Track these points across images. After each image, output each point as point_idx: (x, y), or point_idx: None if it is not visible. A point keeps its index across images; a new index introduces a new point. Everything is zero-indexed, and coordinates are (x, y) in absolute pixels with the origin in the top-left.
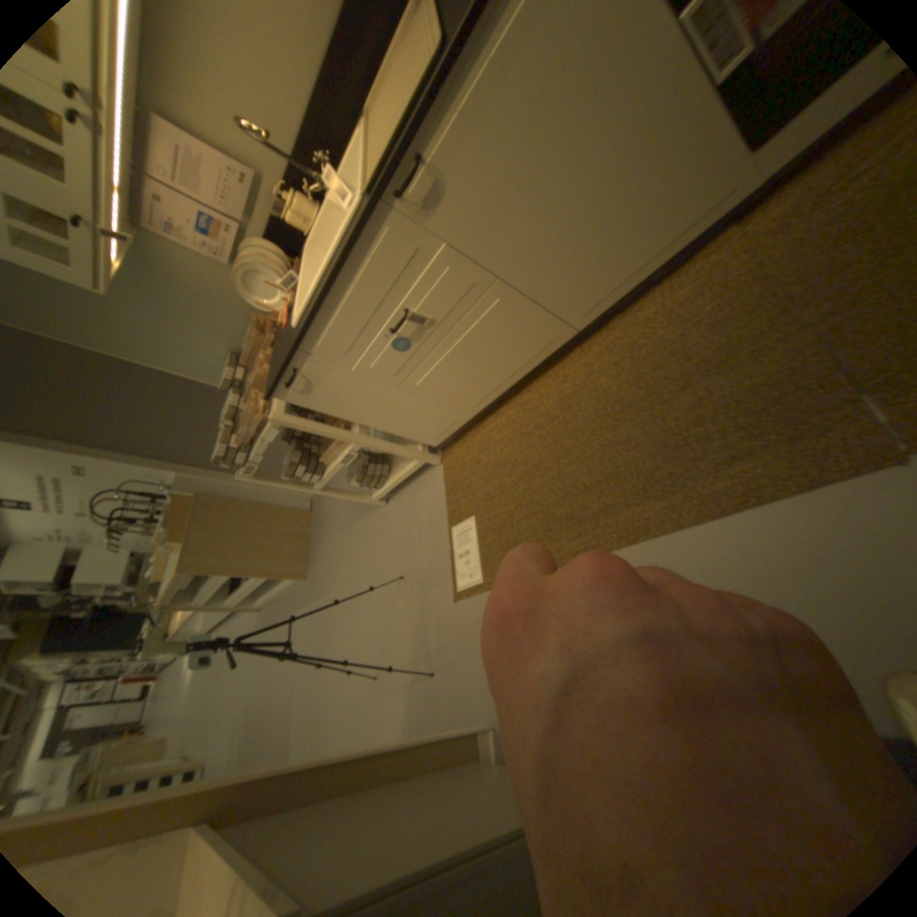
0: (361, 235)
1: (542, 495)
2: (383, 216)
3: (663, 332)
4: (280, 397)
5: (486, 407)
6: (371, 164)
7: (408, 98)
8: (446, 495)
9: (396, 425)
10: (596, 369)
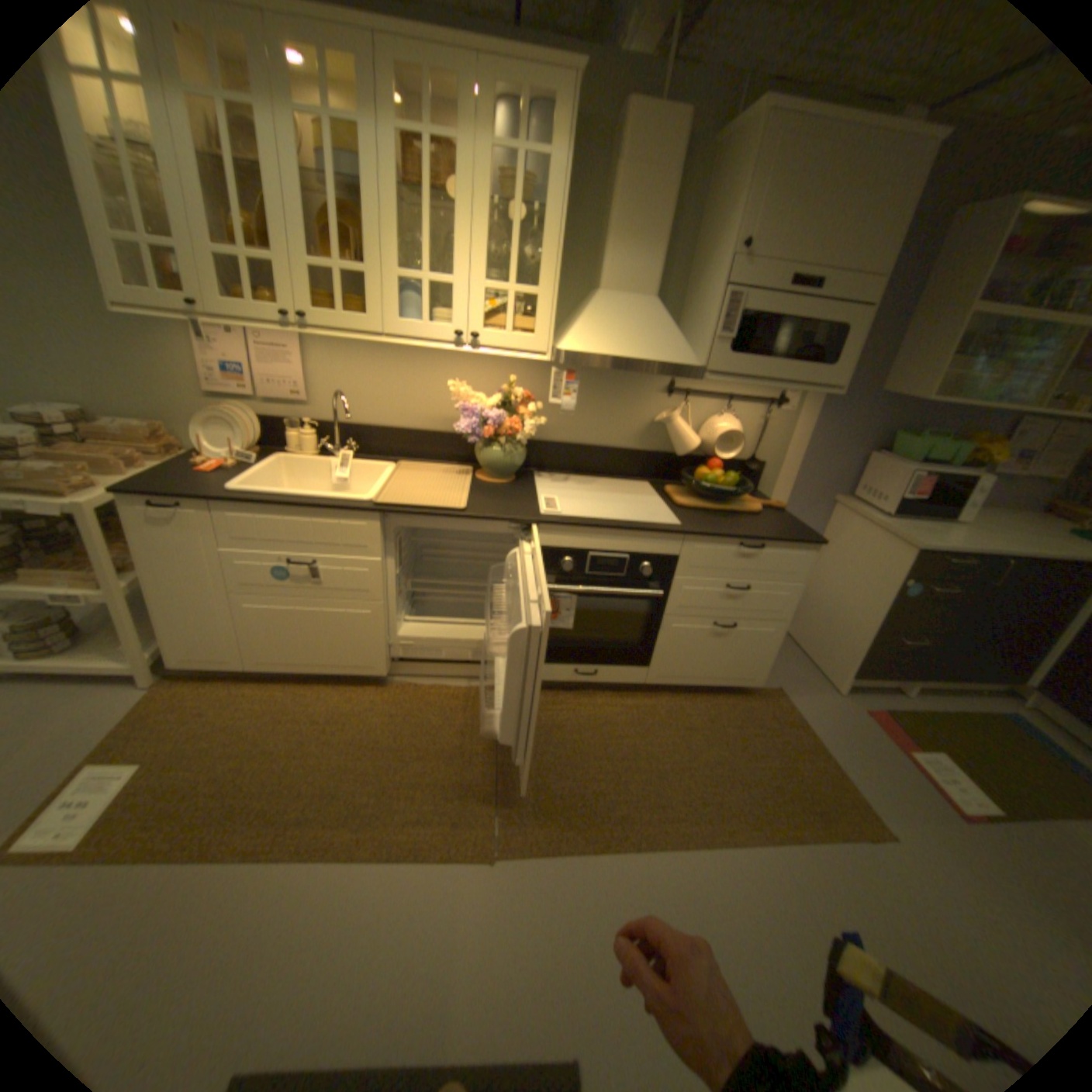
0: (350, 510)
1: (248, 781)
2: (371, 517)
3: (431, 717)
4: (120, 499)
5: (263, 671)
6: (387, 493)
7: (432, 499)
8: (116, 724)
9: (169, 616)
10: (374, 709)
